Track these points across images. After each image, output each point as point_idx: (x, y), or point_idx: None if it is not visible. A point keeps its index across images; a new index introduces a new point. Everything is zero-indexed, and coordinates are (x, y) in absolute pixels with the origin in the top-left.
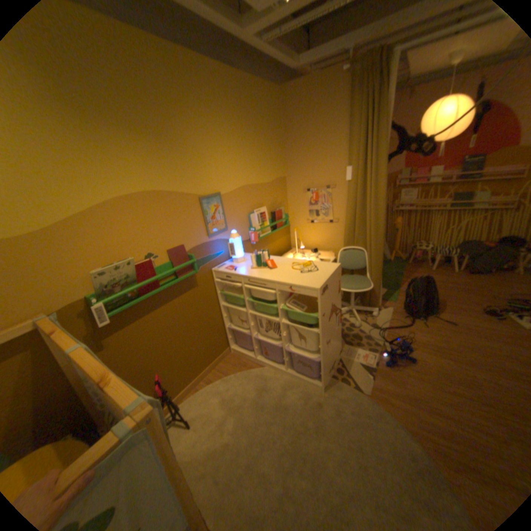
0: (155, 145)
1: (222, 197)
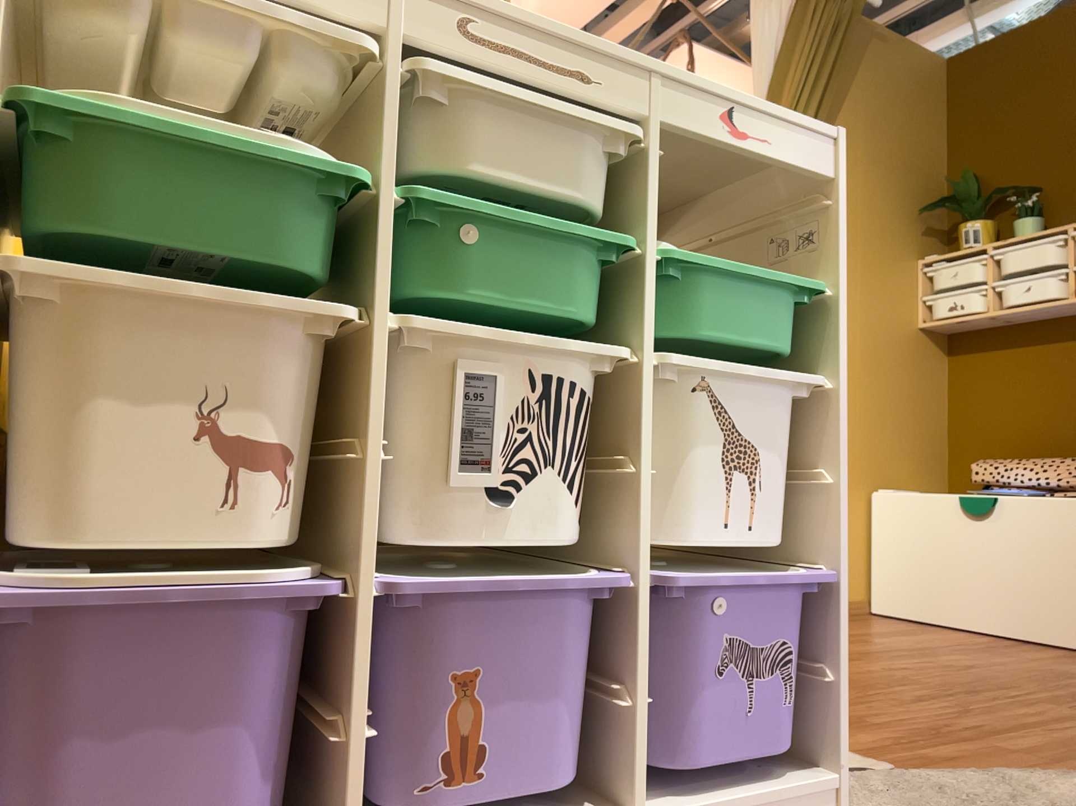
0: None
1: None
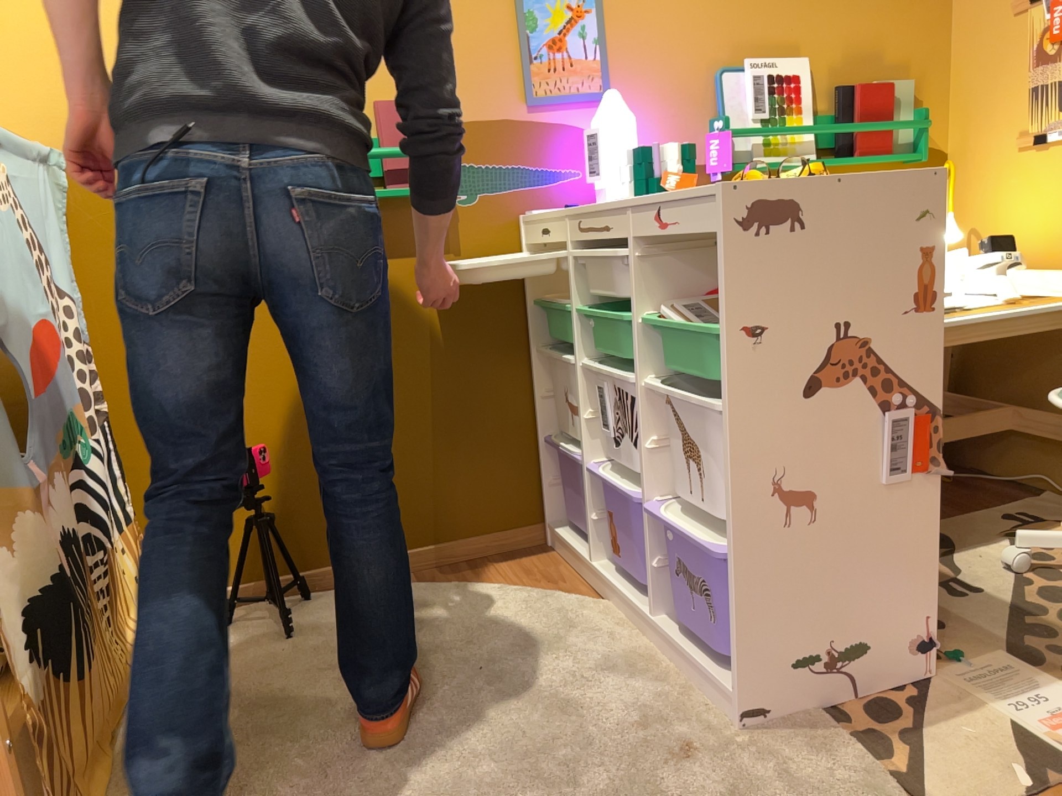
0: None
1: None
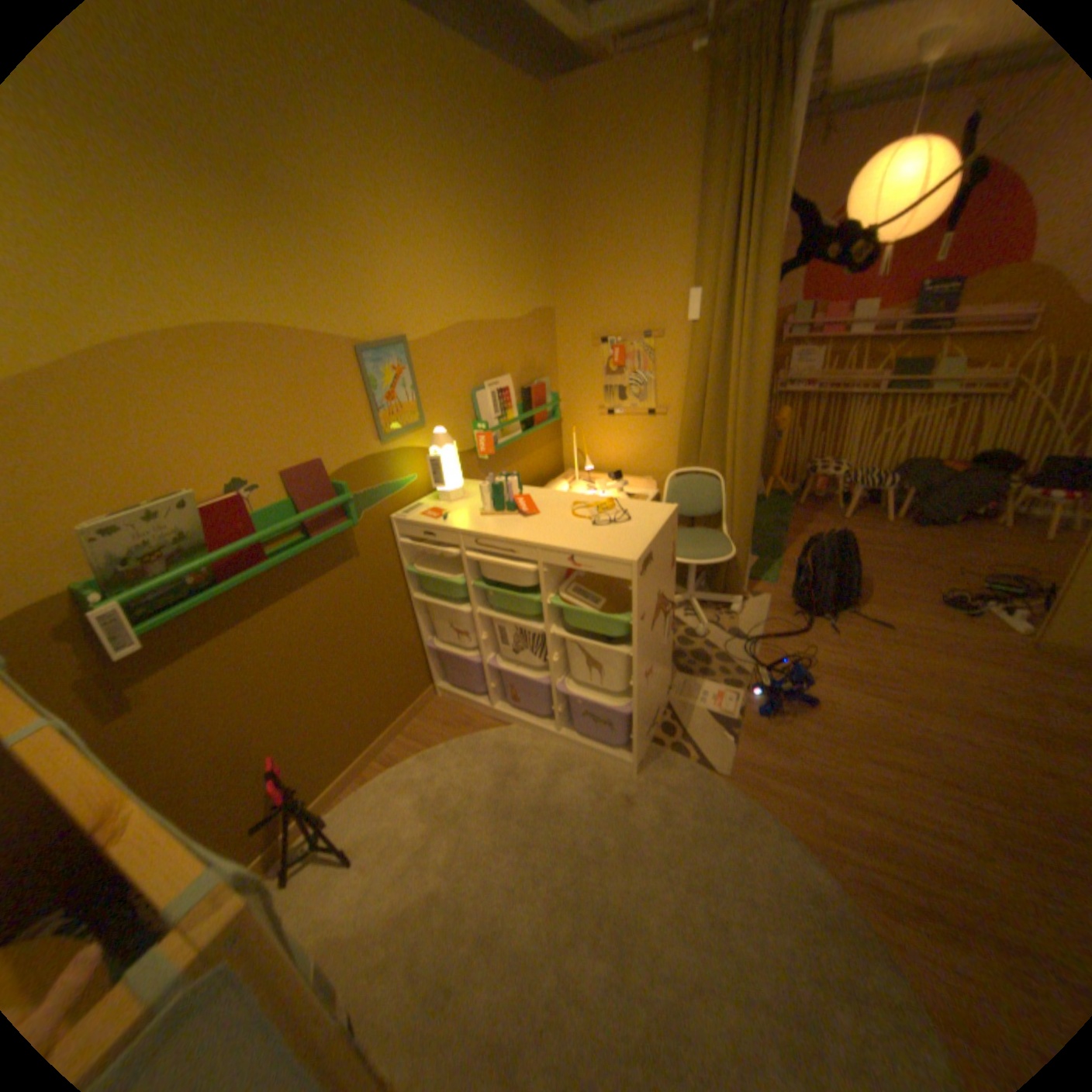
0: (235, 204)
1: (411, 348)
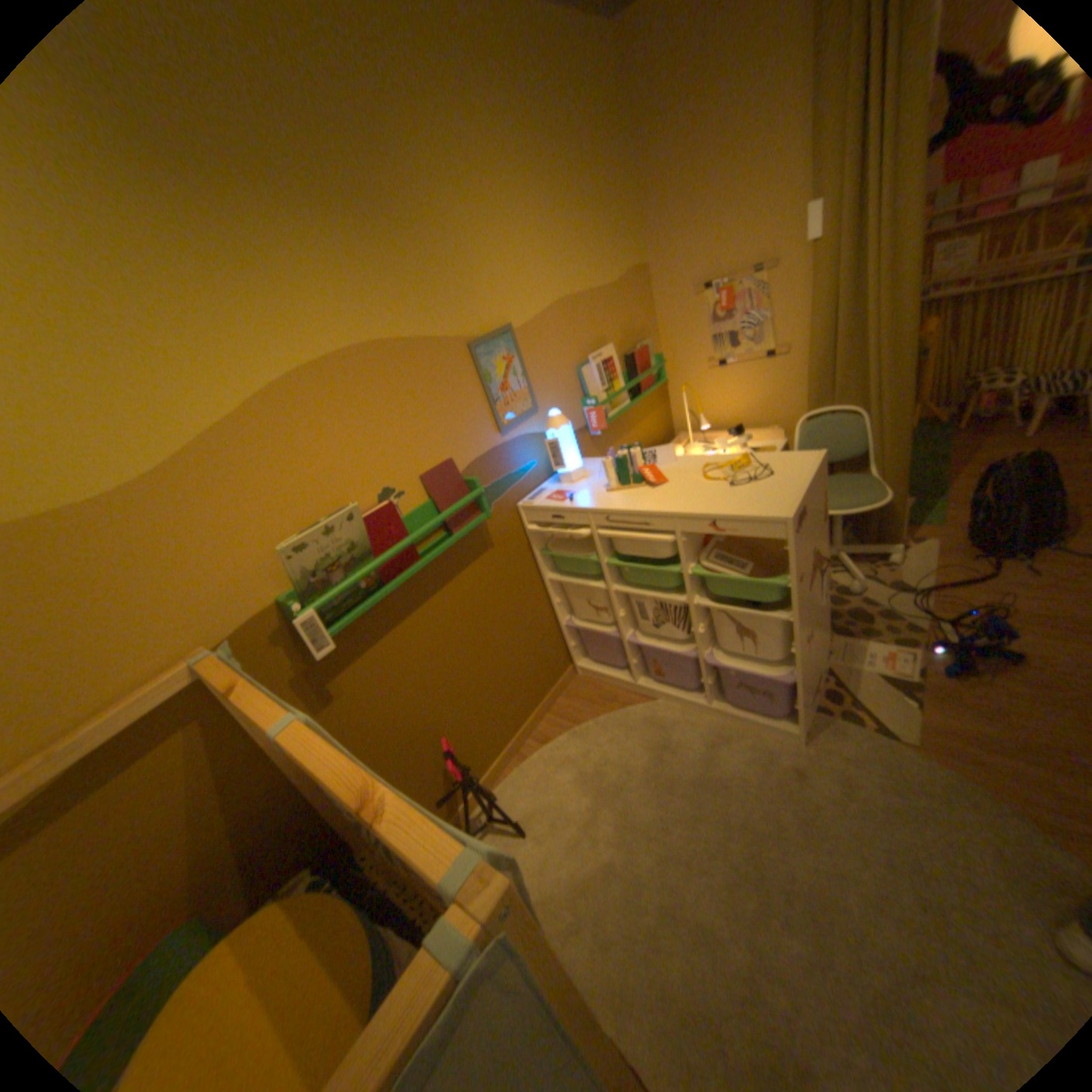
0: (353, 229)
1: (516, 335)
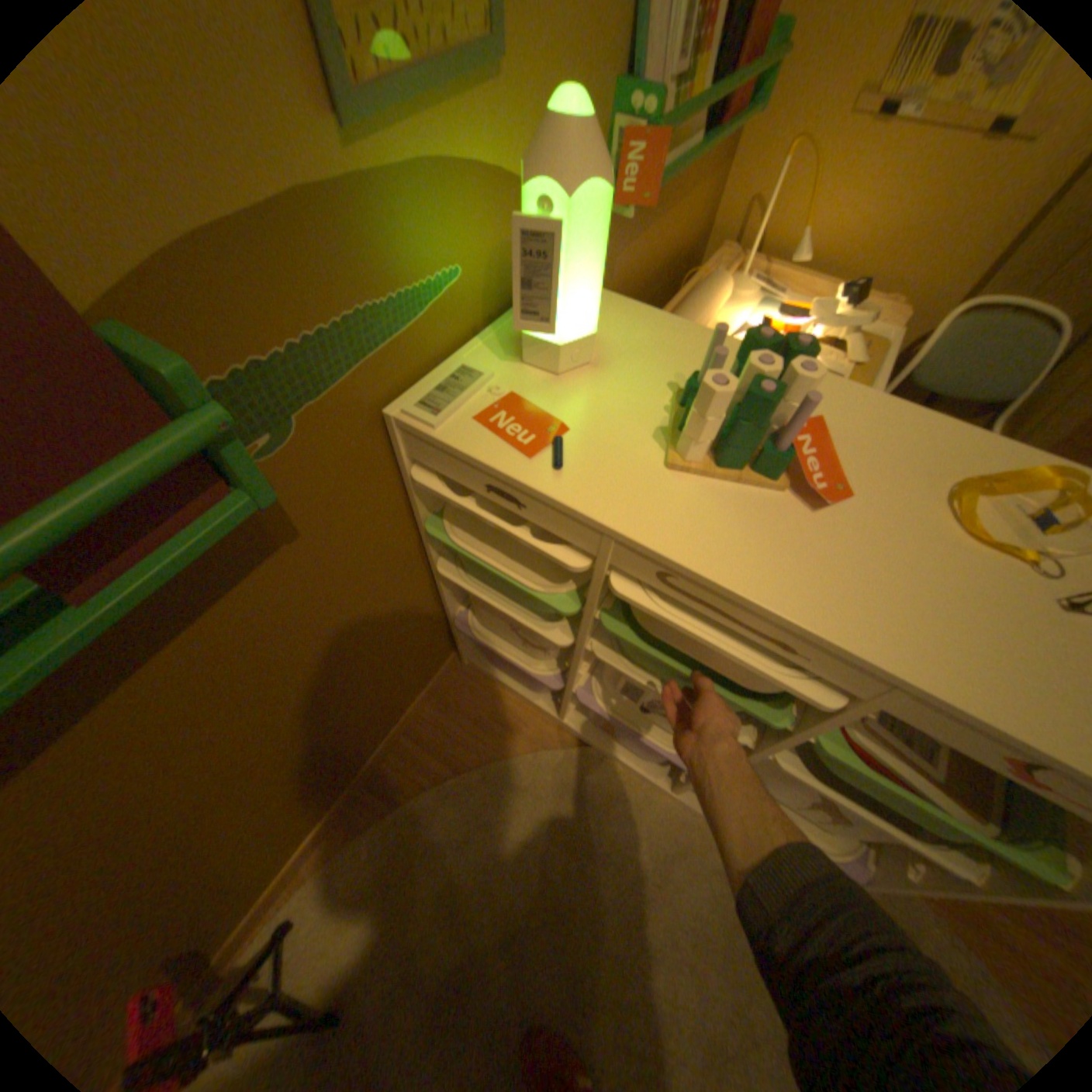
0: None
1: None
